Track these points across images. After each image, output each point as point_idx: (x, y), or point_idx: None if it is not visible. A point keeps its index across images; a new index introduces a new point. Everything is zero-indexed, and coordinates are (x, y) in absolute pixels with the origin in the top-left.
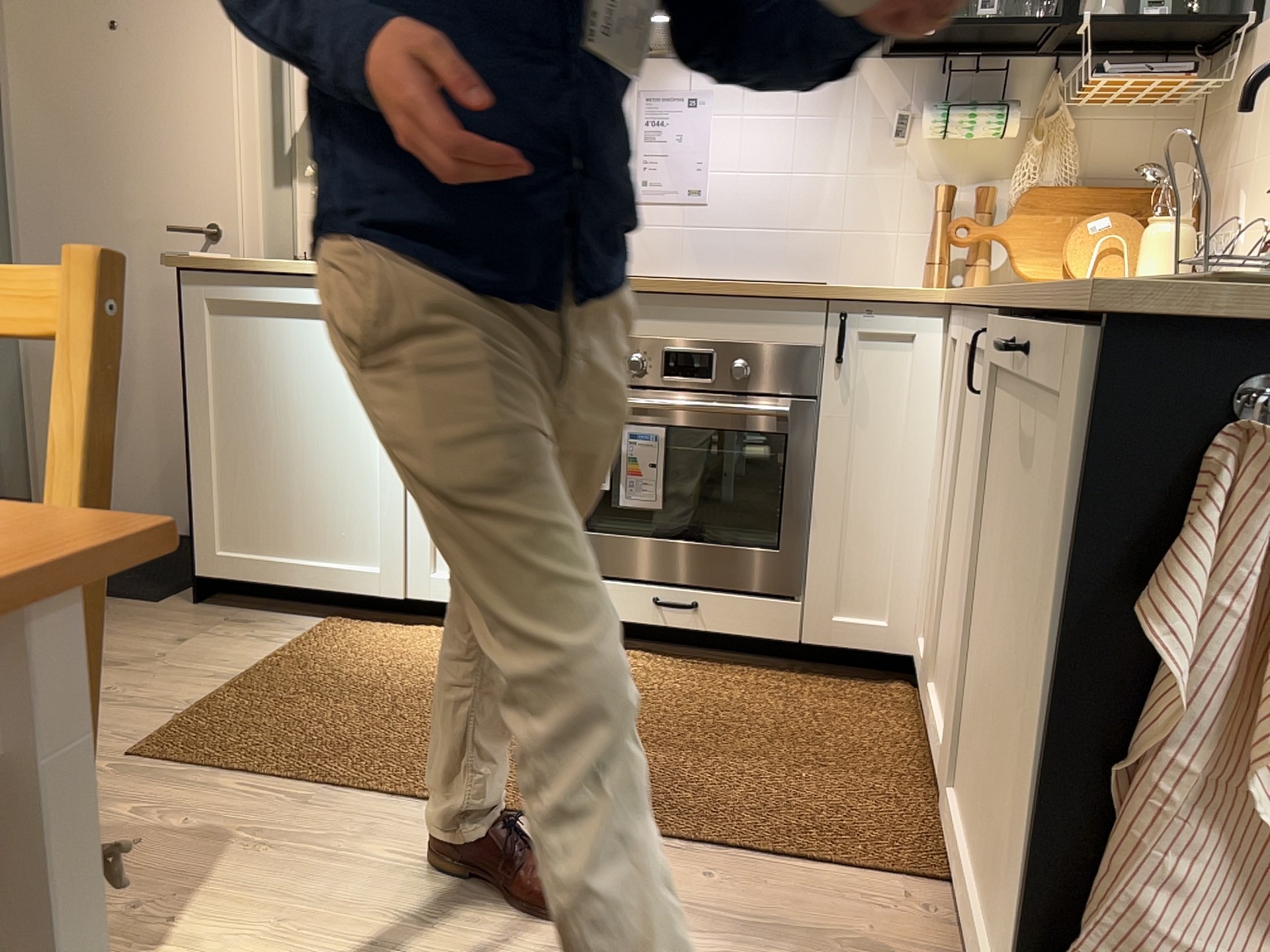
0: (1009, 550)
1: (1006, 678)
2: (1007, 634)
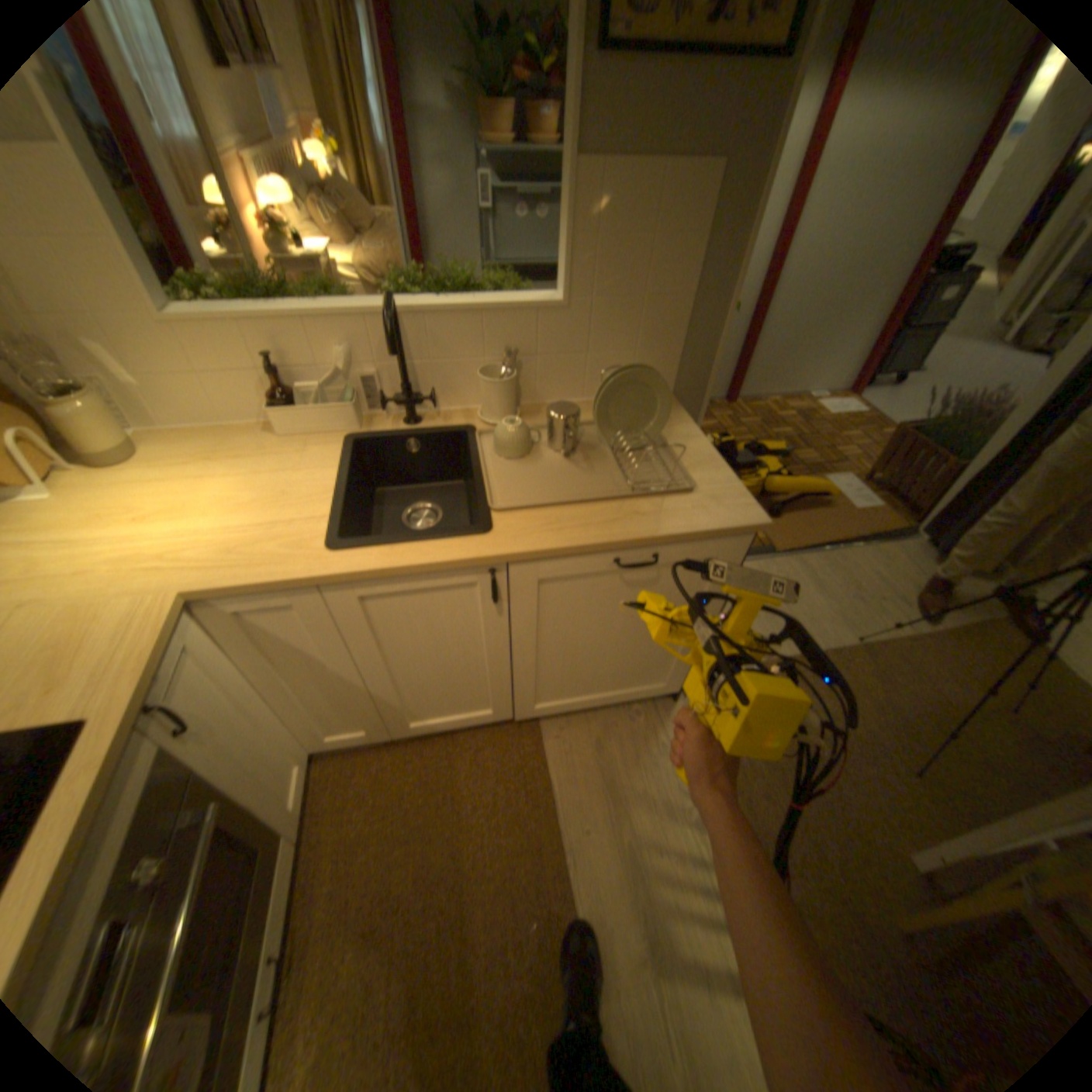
0: (580, 626)
1: (601, 651)
2: (594, 643)
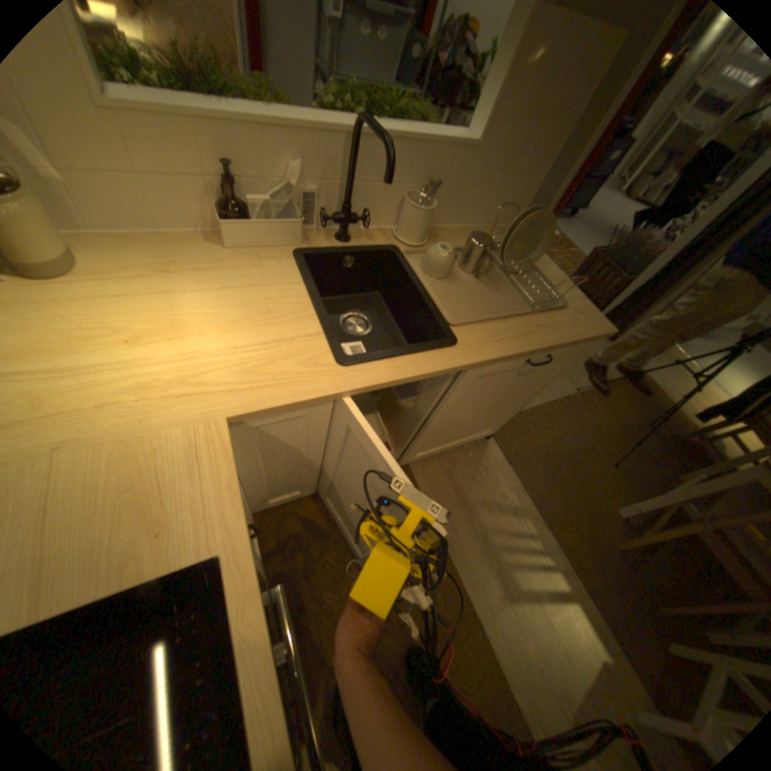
0: (473, 404)
1: (472, 418)
2: (472, 413)
